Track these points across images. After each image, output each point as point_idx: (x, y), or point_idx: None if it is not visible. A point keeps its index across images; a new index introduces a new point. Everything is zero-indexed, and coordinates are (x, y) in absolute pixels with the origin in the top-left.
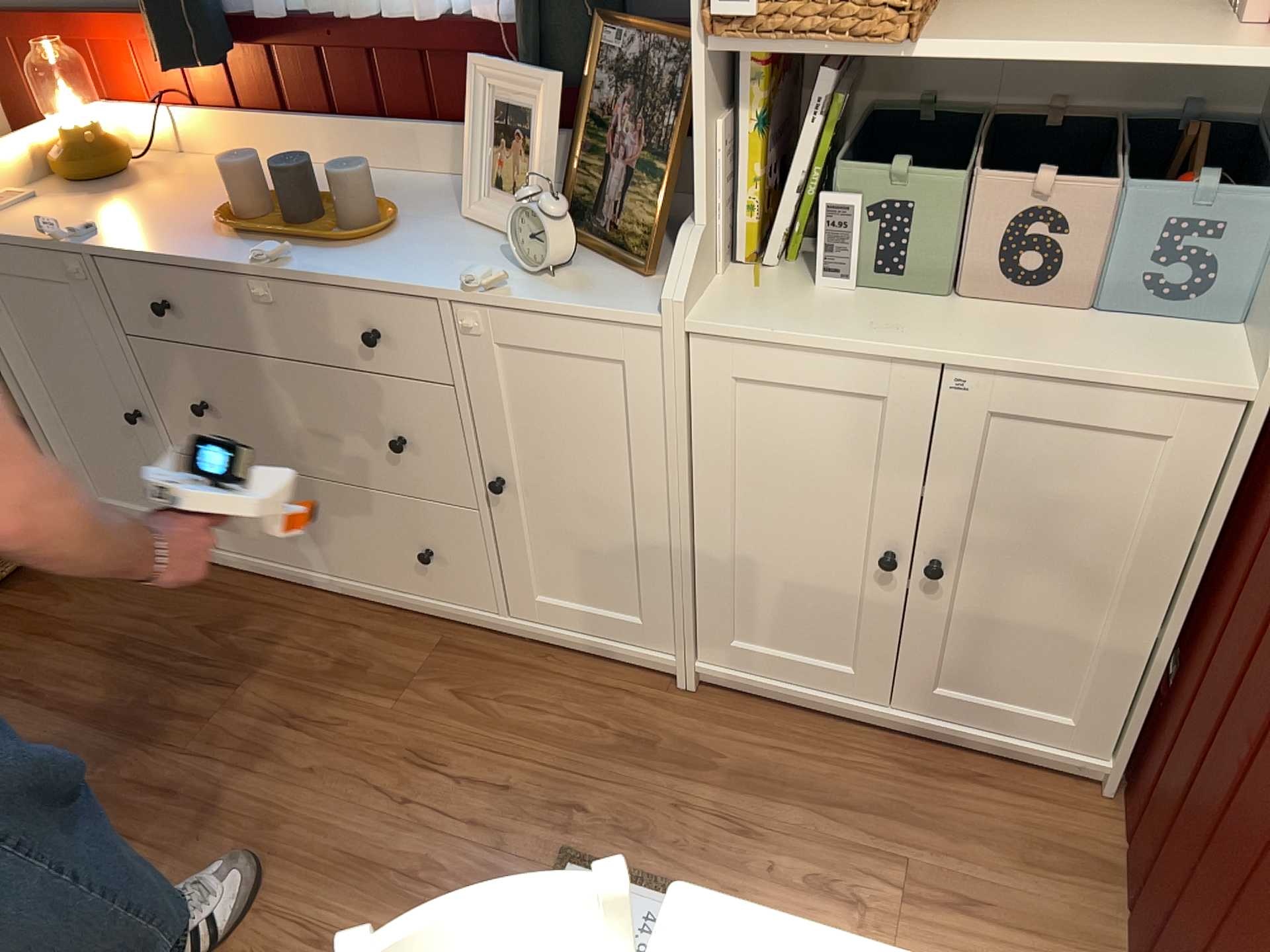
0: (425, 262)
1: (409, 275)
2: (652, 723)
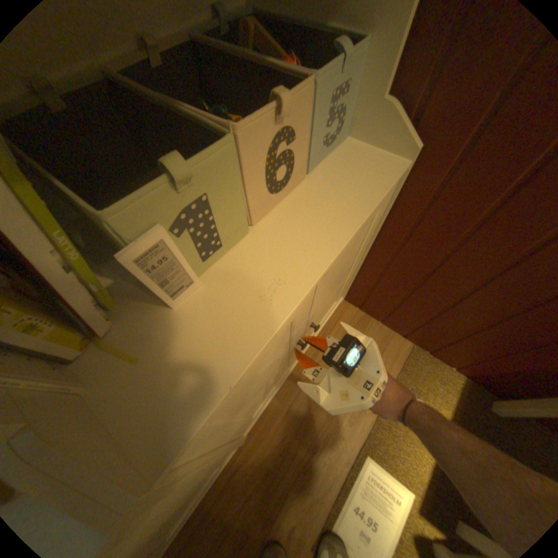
0: None
1: None
2: (258, 468)
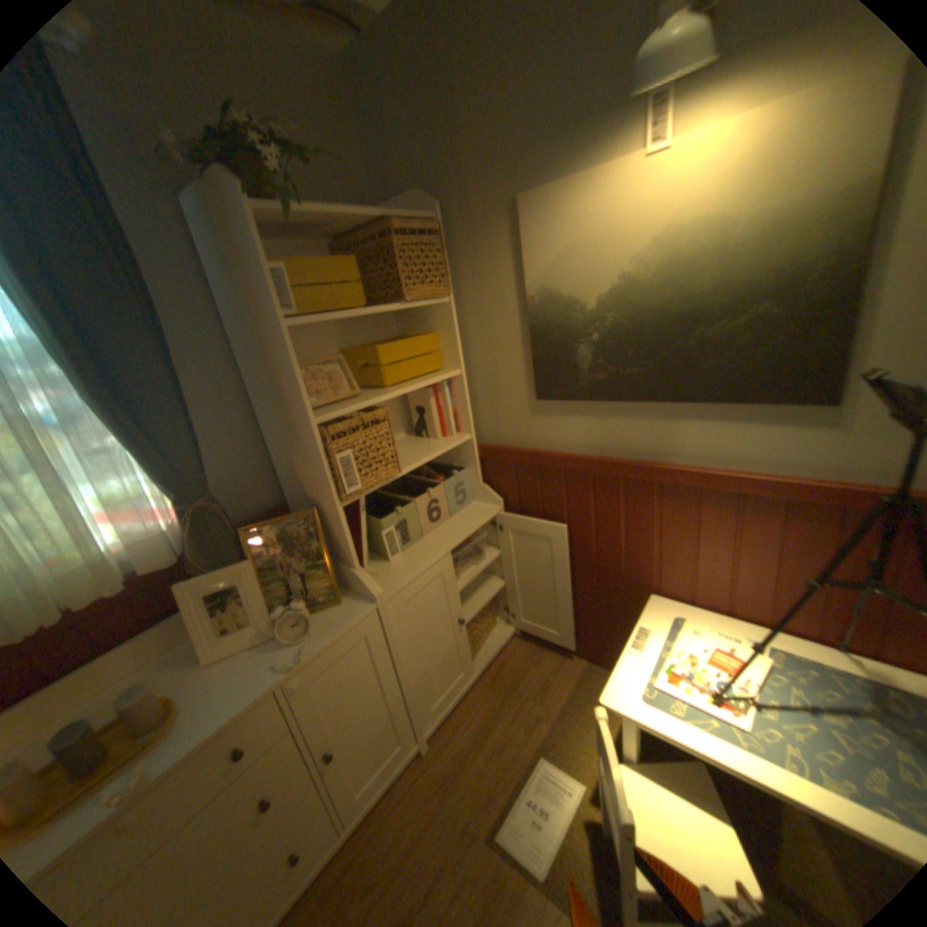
0: (227, 693)
1: (236, 702)
2: (436, 777)
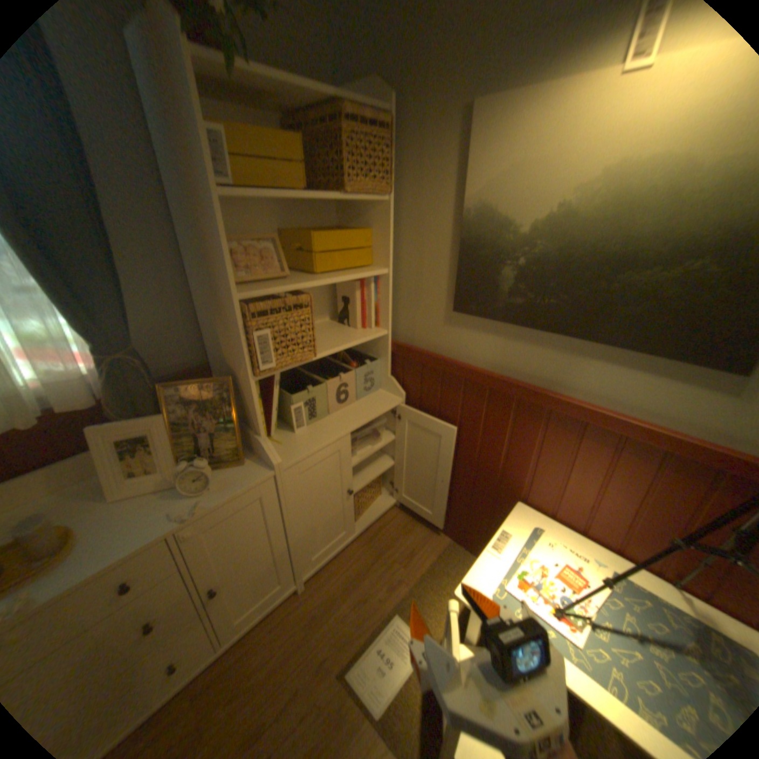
0: (124, 533)
1: (129, 543)
2: (306, 615)
